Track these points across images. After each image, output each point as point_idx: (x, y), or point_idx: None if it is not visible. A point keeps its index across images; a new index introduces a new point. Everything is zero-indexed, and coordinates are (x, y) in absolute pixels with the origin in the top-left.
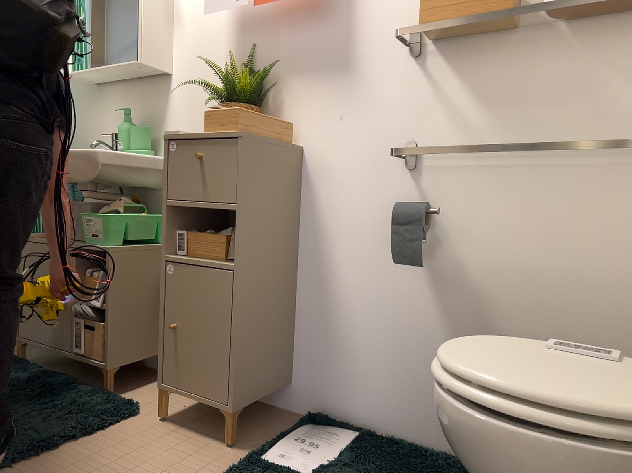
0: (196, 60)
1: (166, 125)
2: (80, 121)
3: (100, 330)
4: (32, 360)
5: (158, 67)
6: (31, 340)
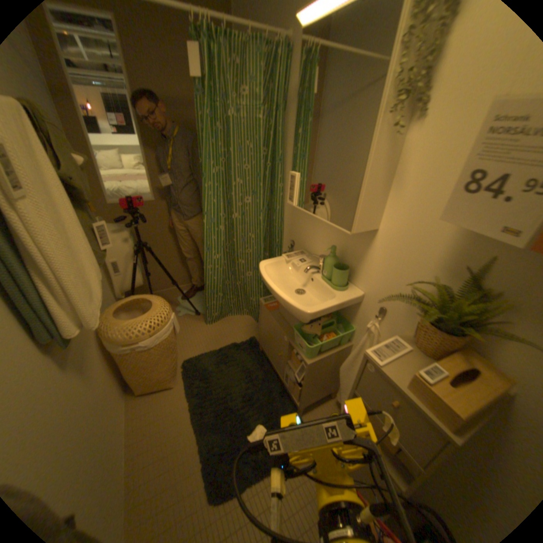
0: (406, 227)
1: (361, 263)
2: (296, 218)
3: (296, 389)
4: (263, 359)
5: (365, 229)
6: (262, 348)
